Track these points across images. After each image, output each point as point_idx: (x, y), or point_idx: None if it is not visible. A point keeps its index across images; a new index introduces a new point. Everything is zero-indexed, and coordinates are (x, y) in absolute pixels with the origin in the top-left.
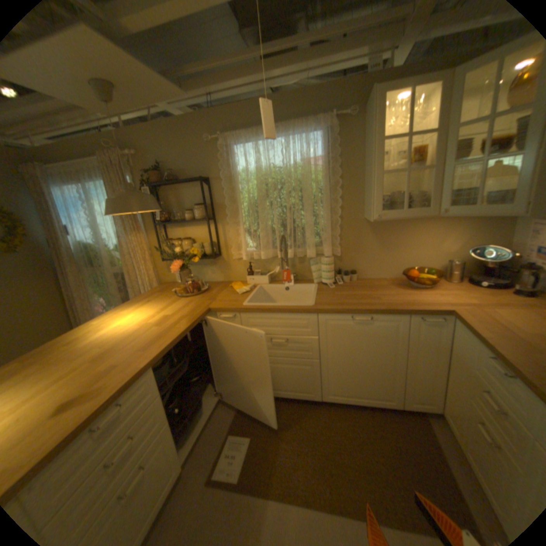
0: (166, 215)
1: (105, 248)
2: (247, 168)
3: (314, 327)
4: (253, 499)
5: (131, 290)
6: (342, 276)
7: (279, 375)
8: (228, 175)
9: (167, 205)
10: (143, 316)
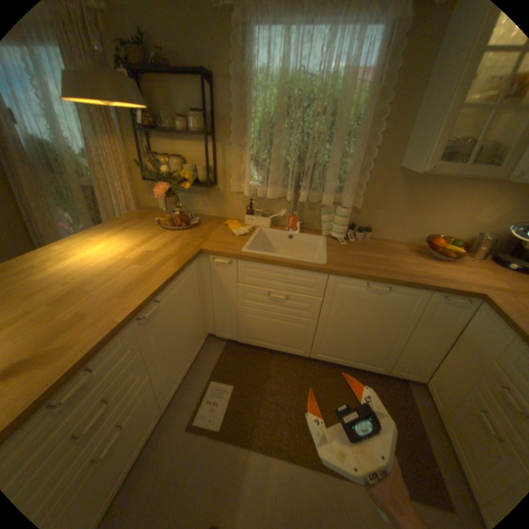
0: (151, 119)
1: (69, 151)
2: (269, 67)
3: (322, 288)
4: (236, 449)
5: (103, 211)
6: (354, 232)
7: (270, 329)
8: (241, 74)
9: (152, 104)
10: (120, 248)
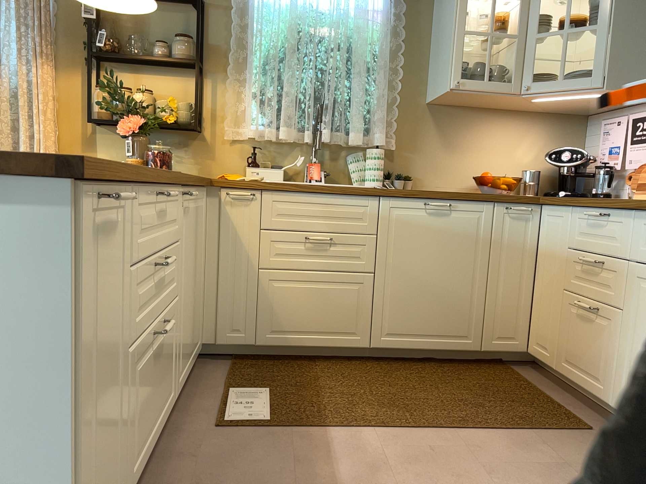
0: (118, 45)
1: None
2: (277, 1)
3: (374, 219)
4: (304, 431)
5: None
6: (393, 182)
7: (309, 304)
8: (243, 7)
9: (117, 32)
10: None
